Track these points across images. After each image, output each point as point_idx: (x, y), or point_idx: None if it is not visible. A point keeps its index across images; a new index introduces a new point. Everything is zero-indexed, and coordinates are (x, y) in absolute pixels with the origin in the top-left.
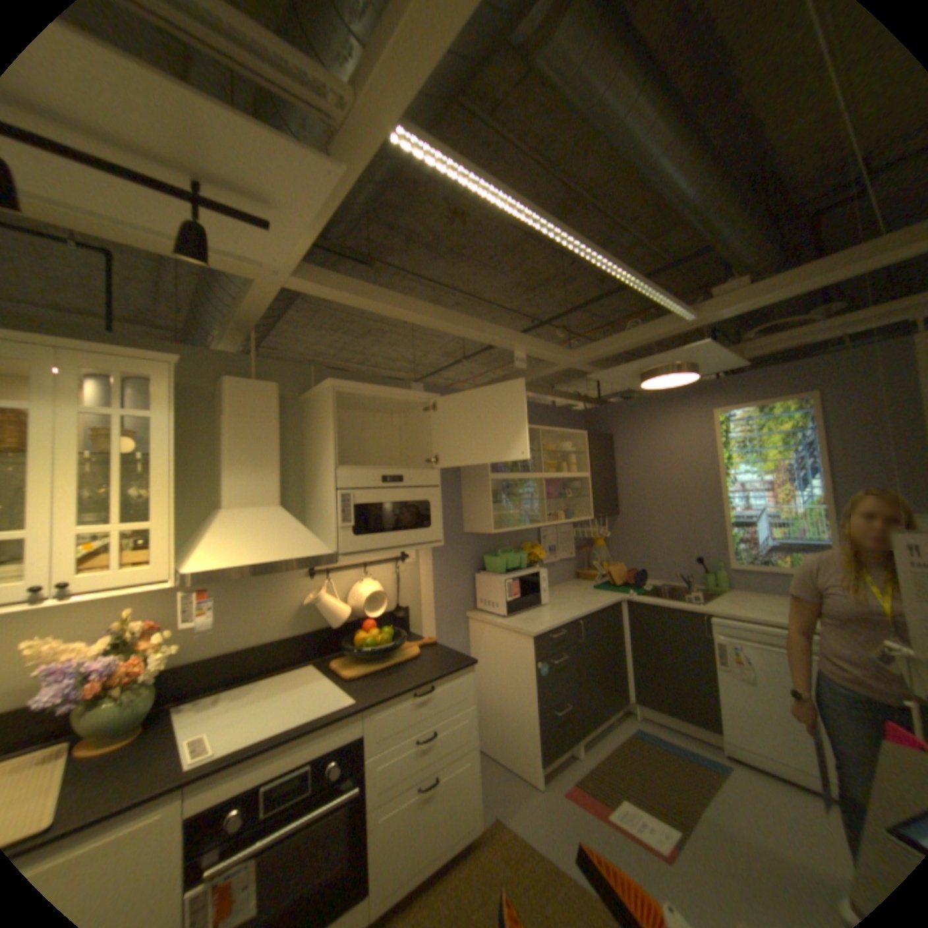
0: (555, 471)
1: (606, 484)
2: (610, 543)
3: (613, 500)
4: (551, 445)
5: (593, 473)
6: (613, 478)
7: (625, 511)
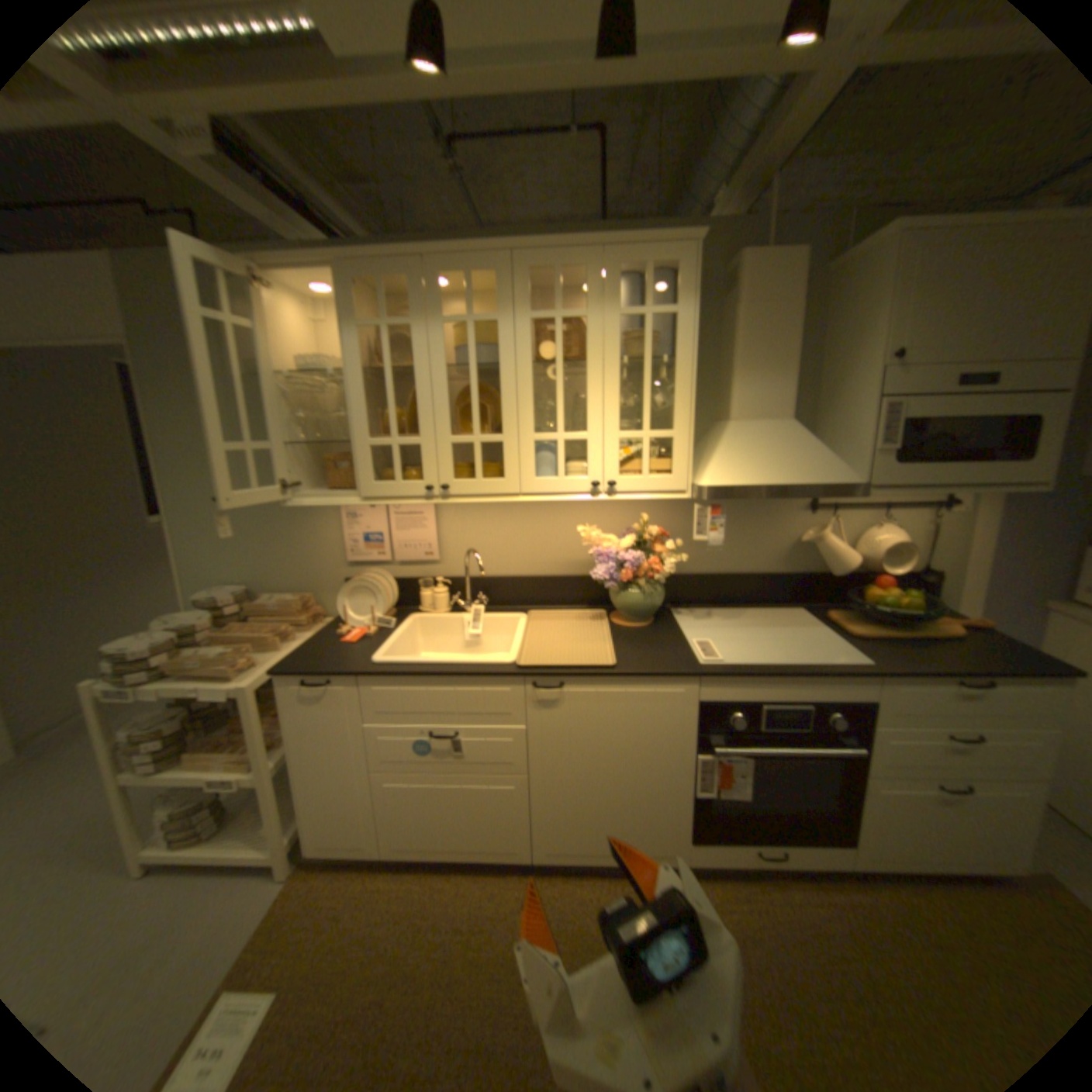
0: None
1: None
2: None
3: None
4: None
5: None
6: None
7: None
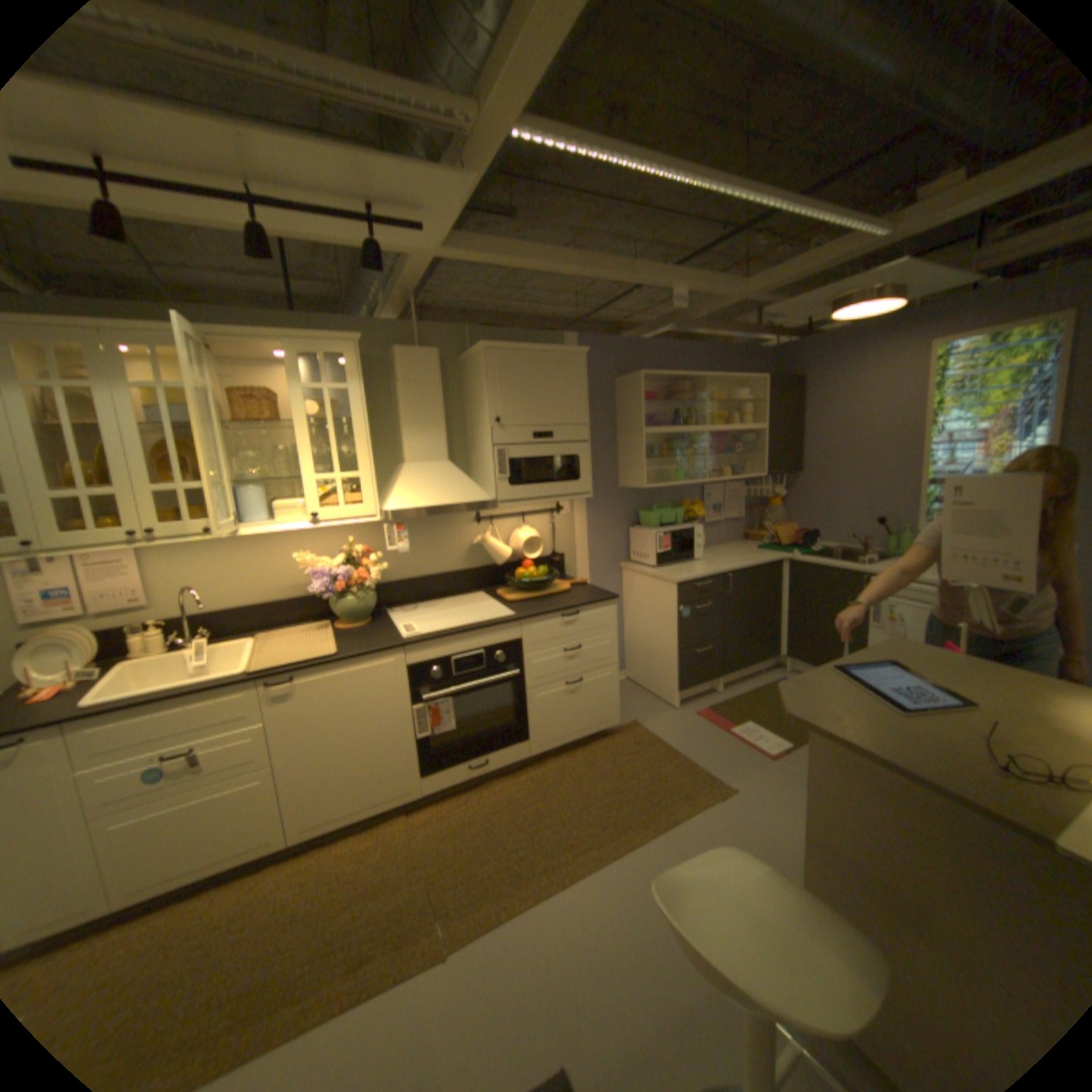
0: (724, 423)
1: (788, 436)
2: (789, 503)
3: (795, 455)
4: (720, 393)
5: (772, 424)
6: (799, 429)
7: (810, 467)
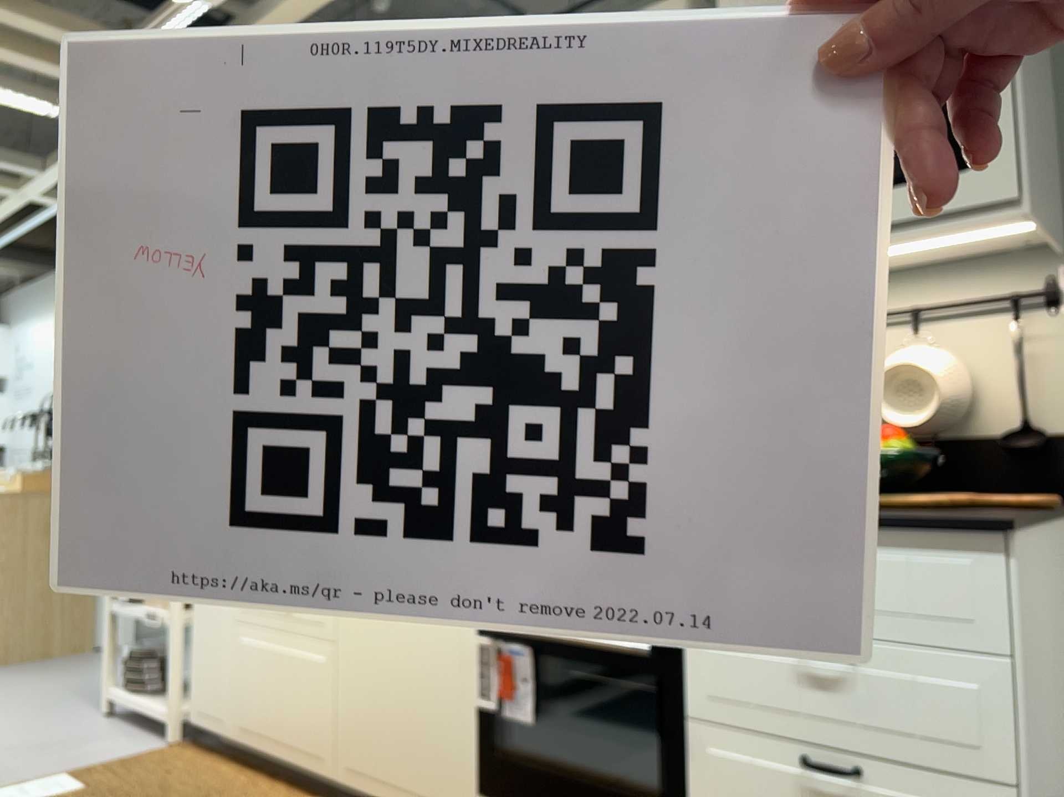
0: None
1: None
2: None
3: None
4: None
5: None
6: None
7: None
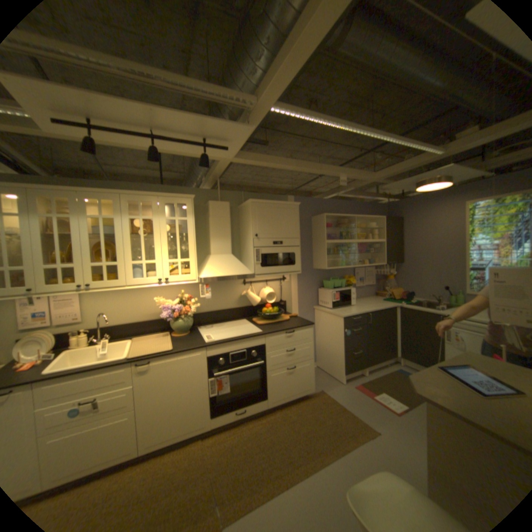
0: (364, 238)
1: (396, 245)
2: (398, 278)
3: (400, 254)
4: (362, 224)
5: (388, 239)
6: (401, 242)
7: (408, 260)
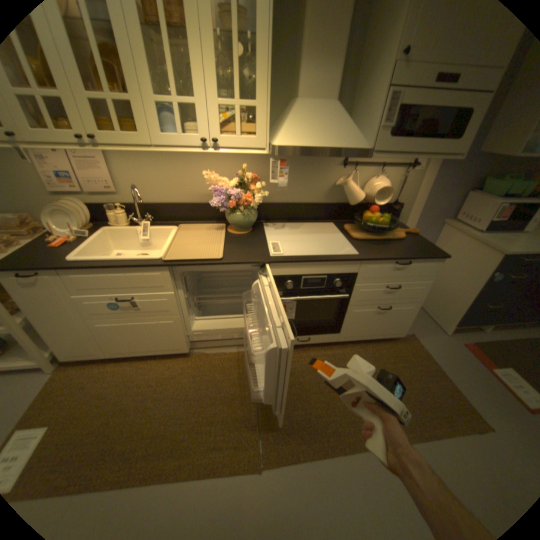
0: None
1: None
2: None
3: None
4: None
5: None
6: None
7: None
